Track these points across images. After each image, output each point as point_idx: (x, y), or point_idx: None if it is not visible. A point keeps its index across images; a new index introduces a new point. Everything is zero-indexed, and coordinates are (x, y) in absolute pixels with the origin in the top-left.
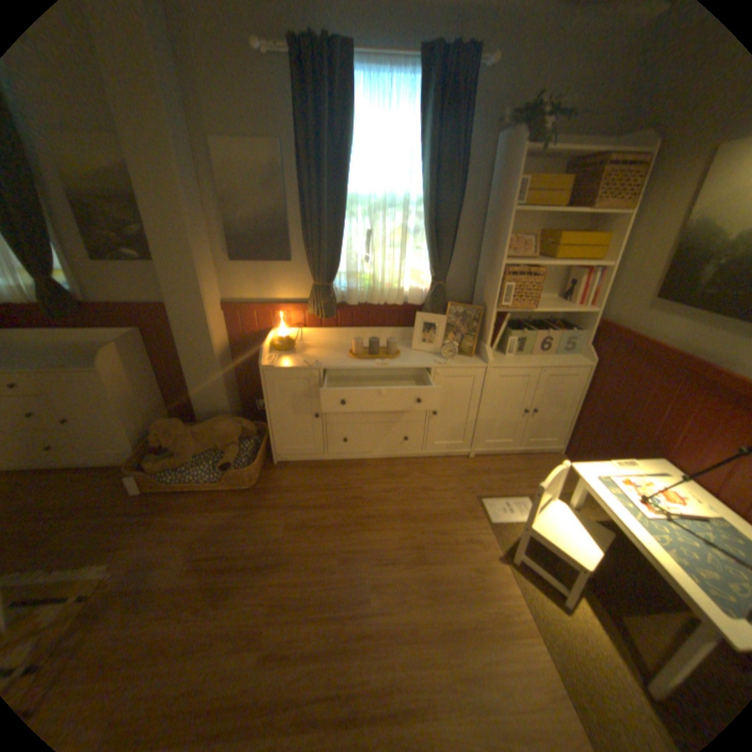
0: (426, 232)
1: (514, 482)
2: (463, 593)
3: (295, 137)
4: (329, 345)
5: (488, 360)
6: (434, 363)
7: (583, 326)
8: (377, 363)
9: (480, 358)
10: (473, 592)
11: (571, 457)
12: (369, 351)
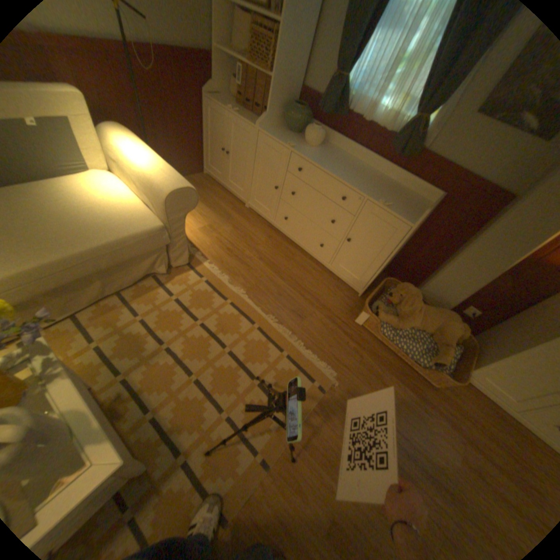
0: None
1: None
2: None
3: None
4: None
5: None
6: None
7: None
8: None
9: None
10: None
11: None
12: None
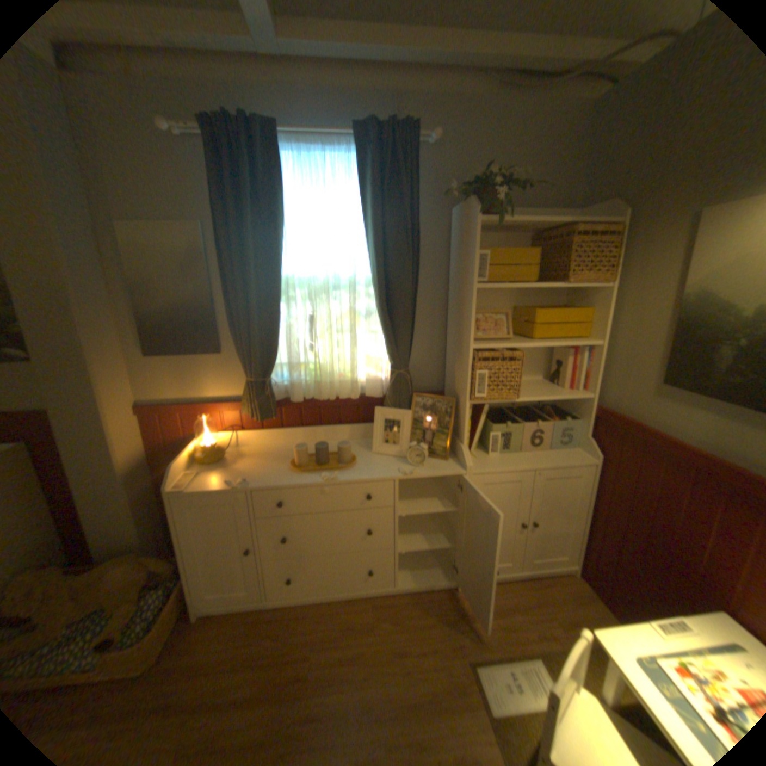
0: (379, 315)
1: (521, 630)
2: None
3: (212, 217)
4: (271, 451)
5: (467, 465)
6: (398, 472)
7: (578, 414)
8: (324, 478)
9: (458, 460)
10: None
11: (590, 583)
12: (317, 460)
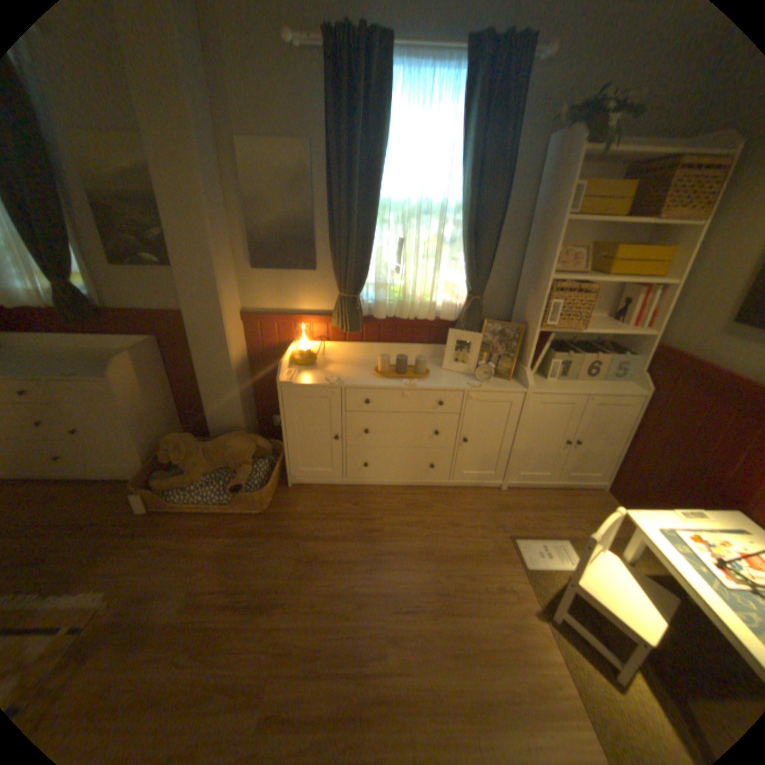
0: (464, 241)
1: (553, 521)
2: (495, 654)
3: (326, 135)
4: (353, 360)
5: (529, 384)
6: (467, 385)
7: (637, 350)
8: (405, 383)
9: (519, 381)
10: (507, 654)
11: (617, 496)
12: (397, 369)
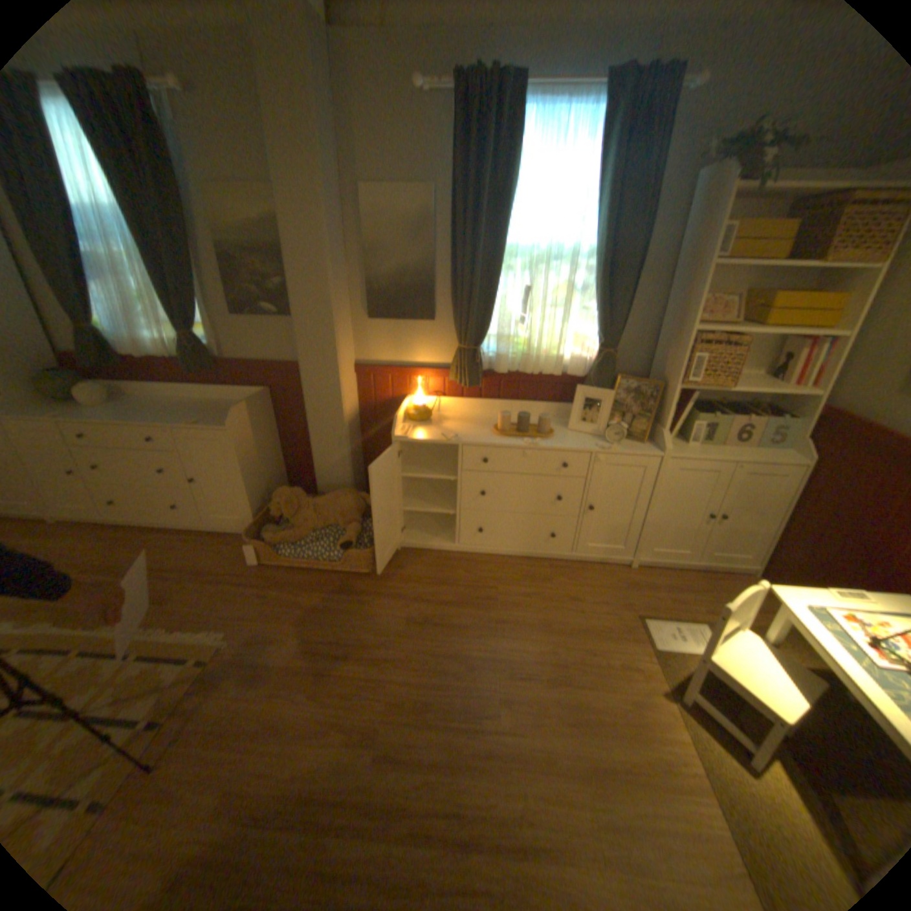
0: (597, 290)
1: (690, 604)
2: (616, 728)
3: (452, 181)
4: (470, 419)
5: (666, 448)
6: (595, 447)
7: (799, 413)
8: (526, 442)
9: (656, 445)
10: (629, 729)
11: (771, 583)
12: (517, 428)
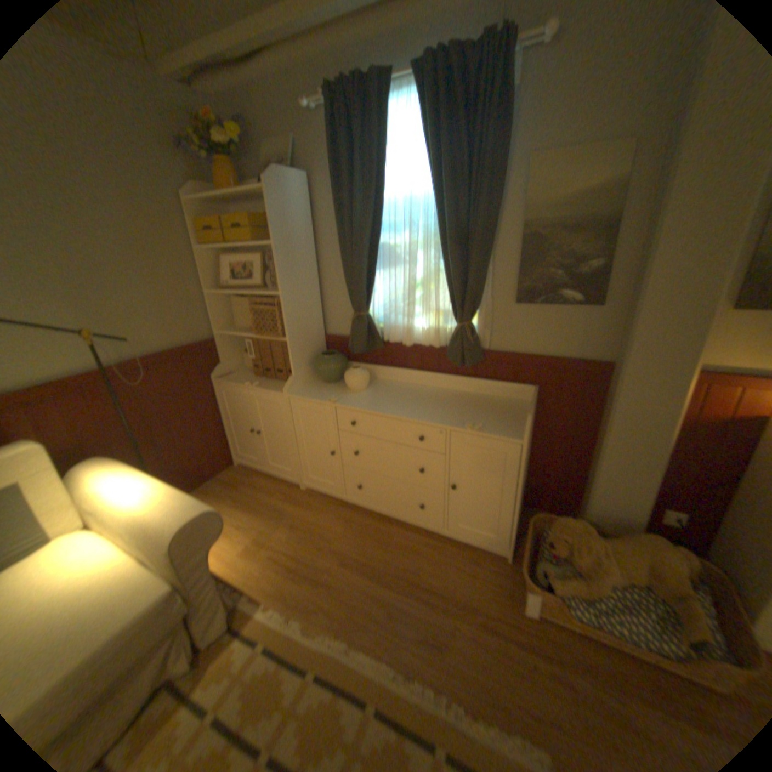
0: None
1: None
2: None
3: None
4: None
5: None
6: None
7: None
8: None
9: None
10: None
11: None
12: None
